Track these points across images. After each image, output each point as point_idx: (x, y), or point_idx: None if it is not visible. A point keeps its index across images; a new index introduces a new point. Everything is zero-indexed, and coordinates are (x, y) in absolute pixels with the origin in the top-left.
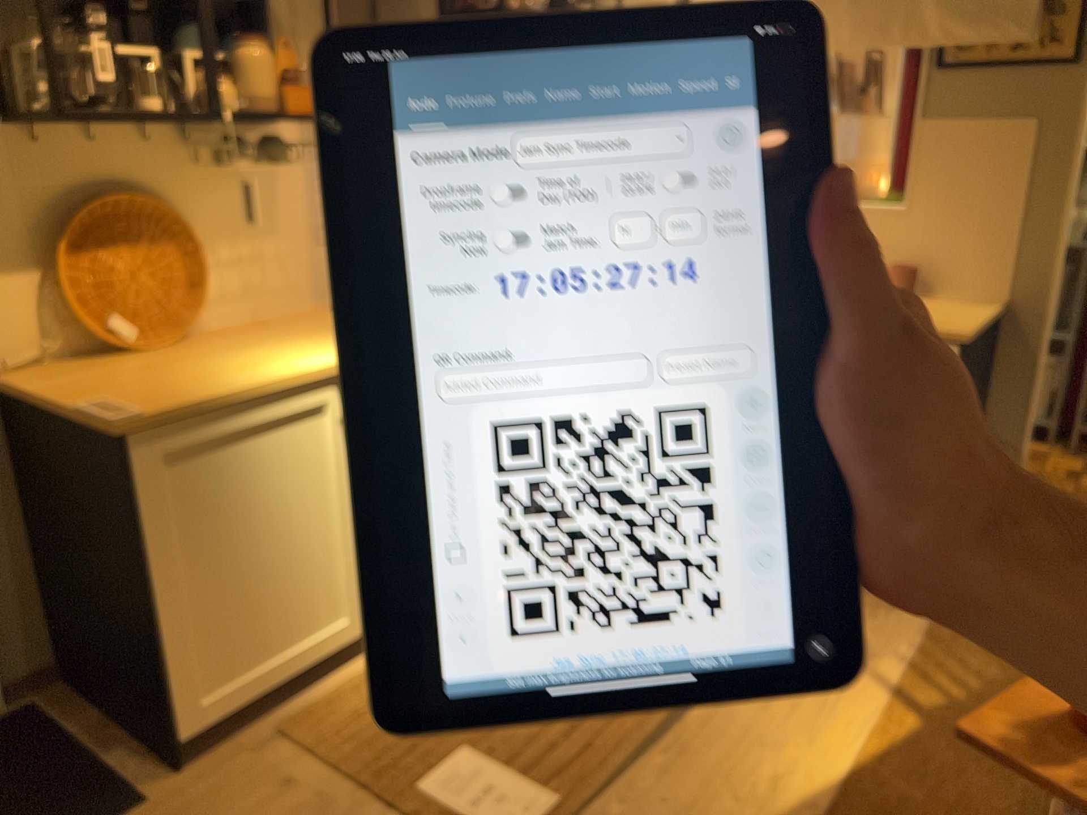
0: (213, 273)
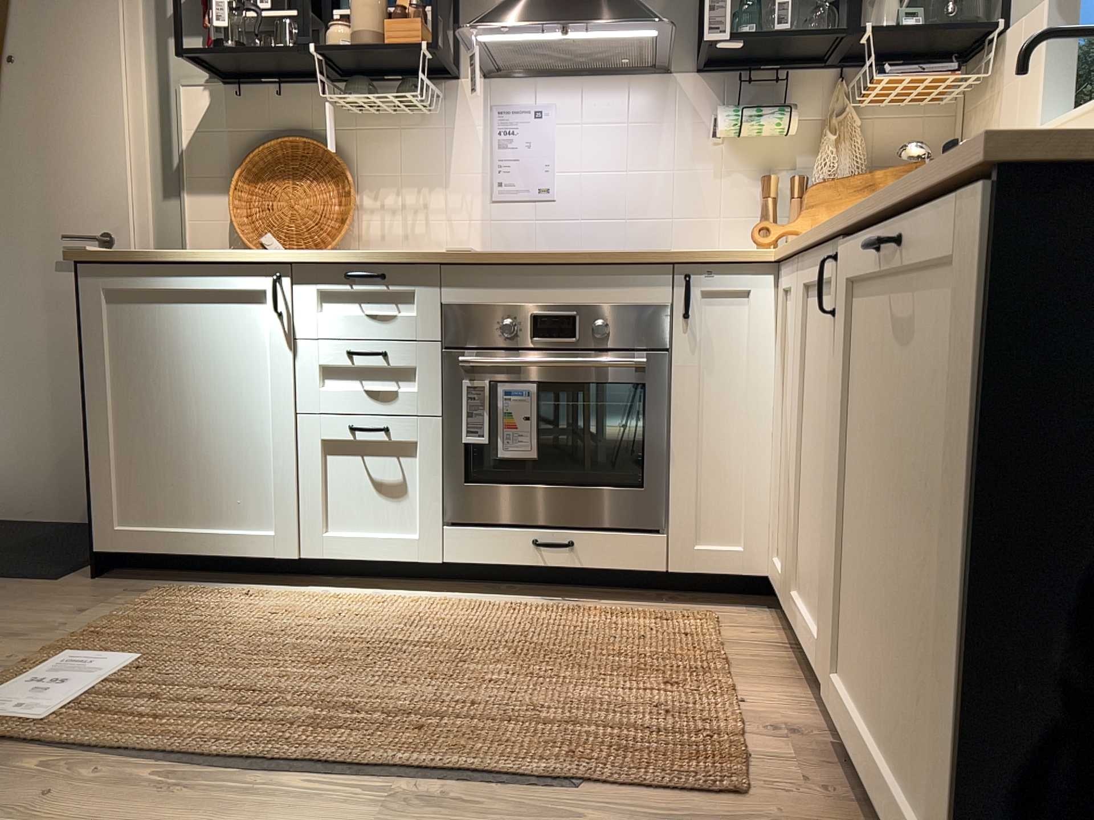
0: (374, 216)
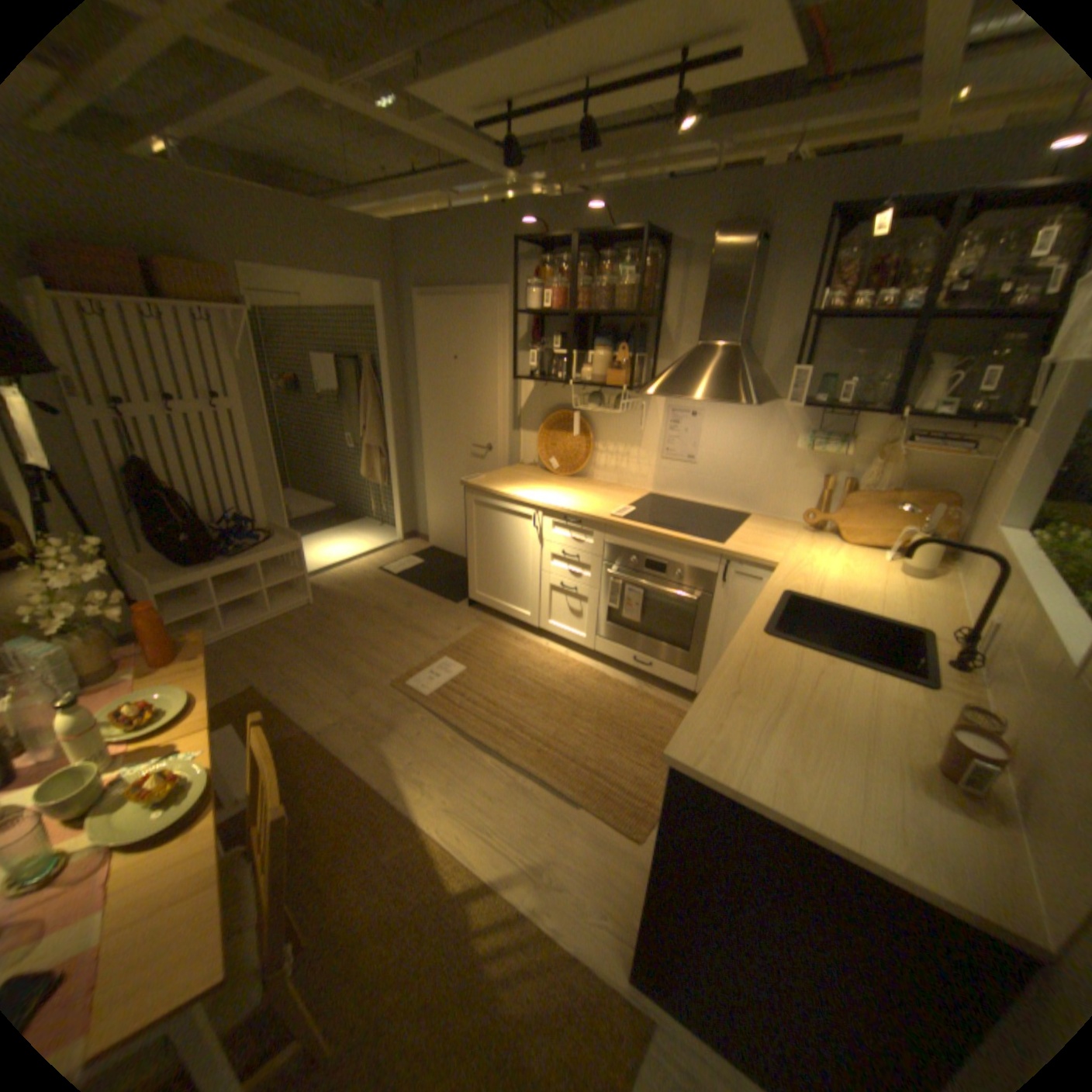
0: (603, 455)
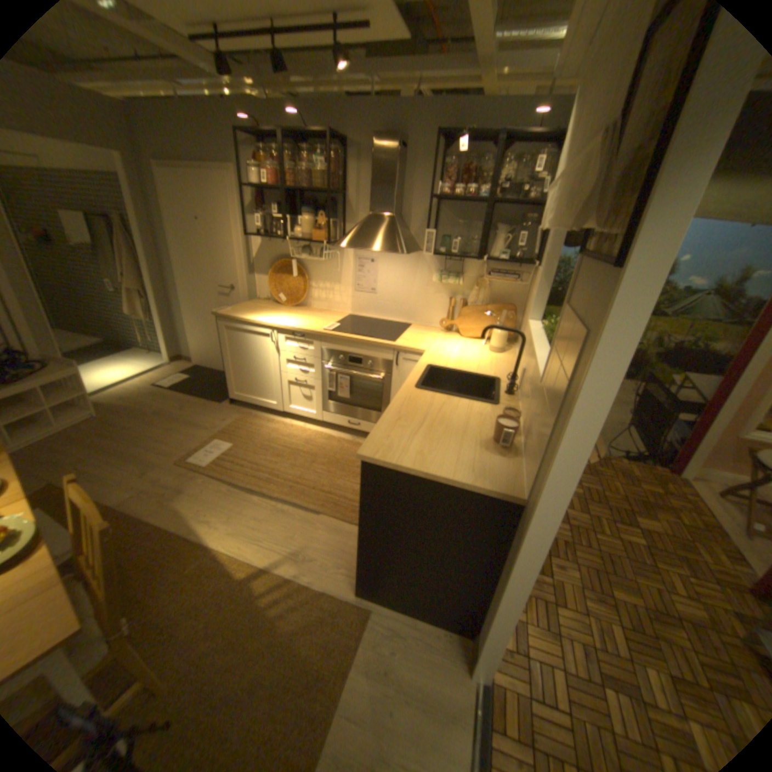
0: (316, 290)
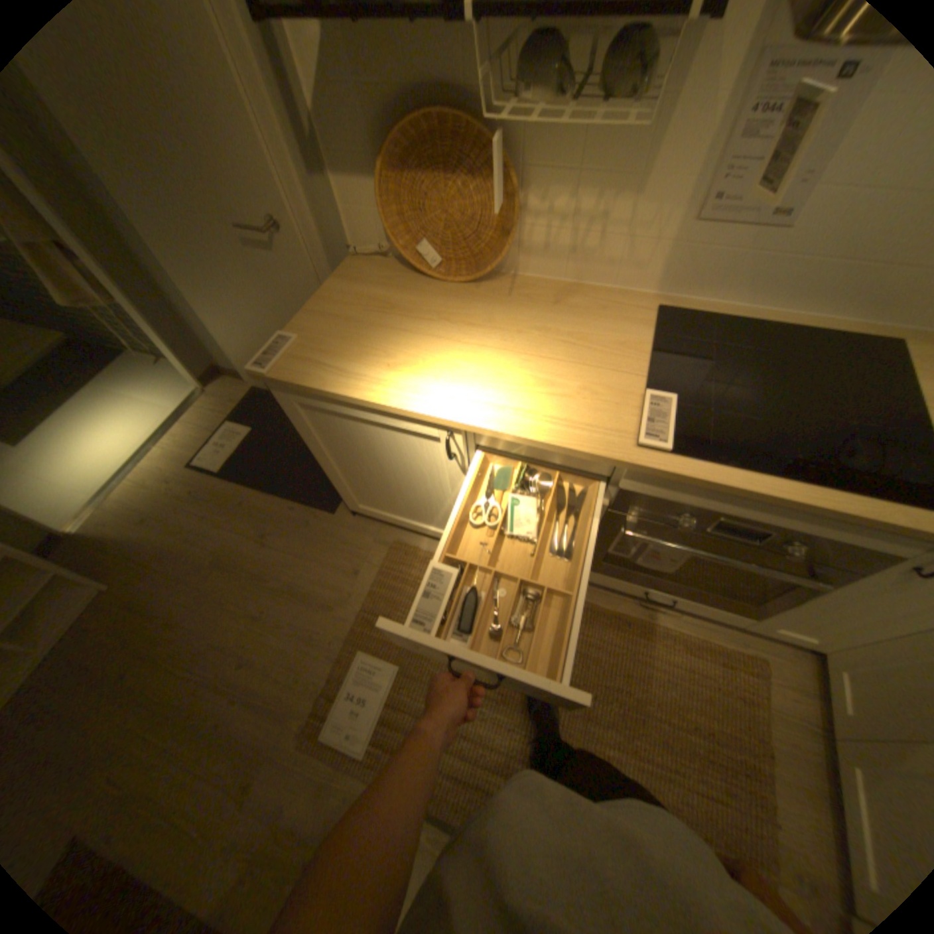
0: (542, 219)
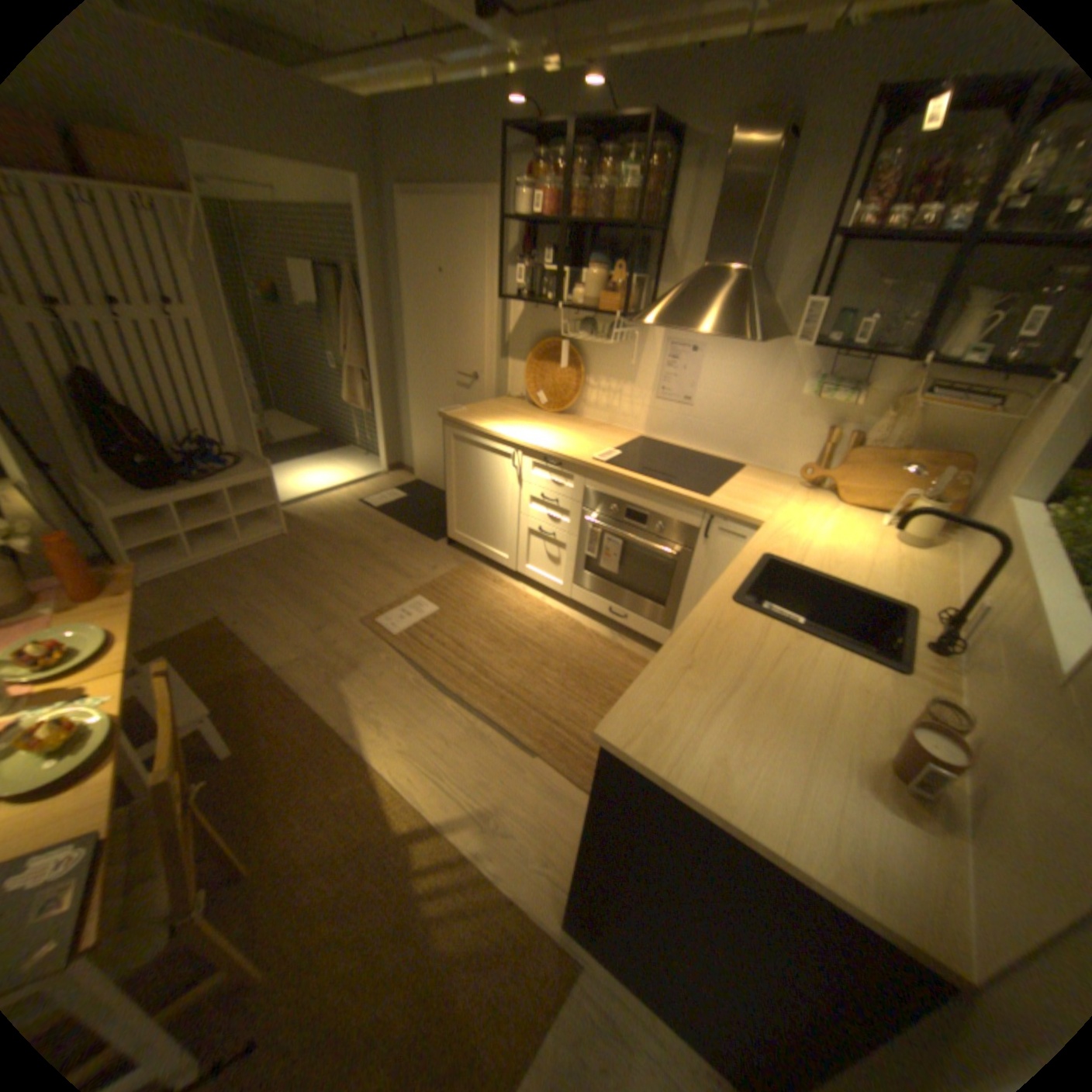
0: (595, 391)
